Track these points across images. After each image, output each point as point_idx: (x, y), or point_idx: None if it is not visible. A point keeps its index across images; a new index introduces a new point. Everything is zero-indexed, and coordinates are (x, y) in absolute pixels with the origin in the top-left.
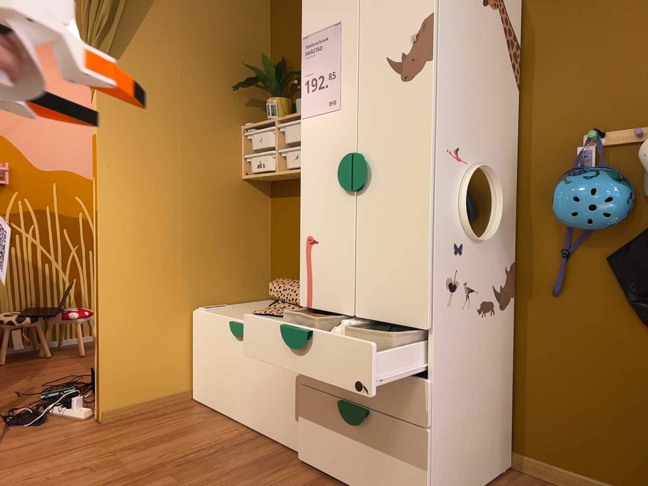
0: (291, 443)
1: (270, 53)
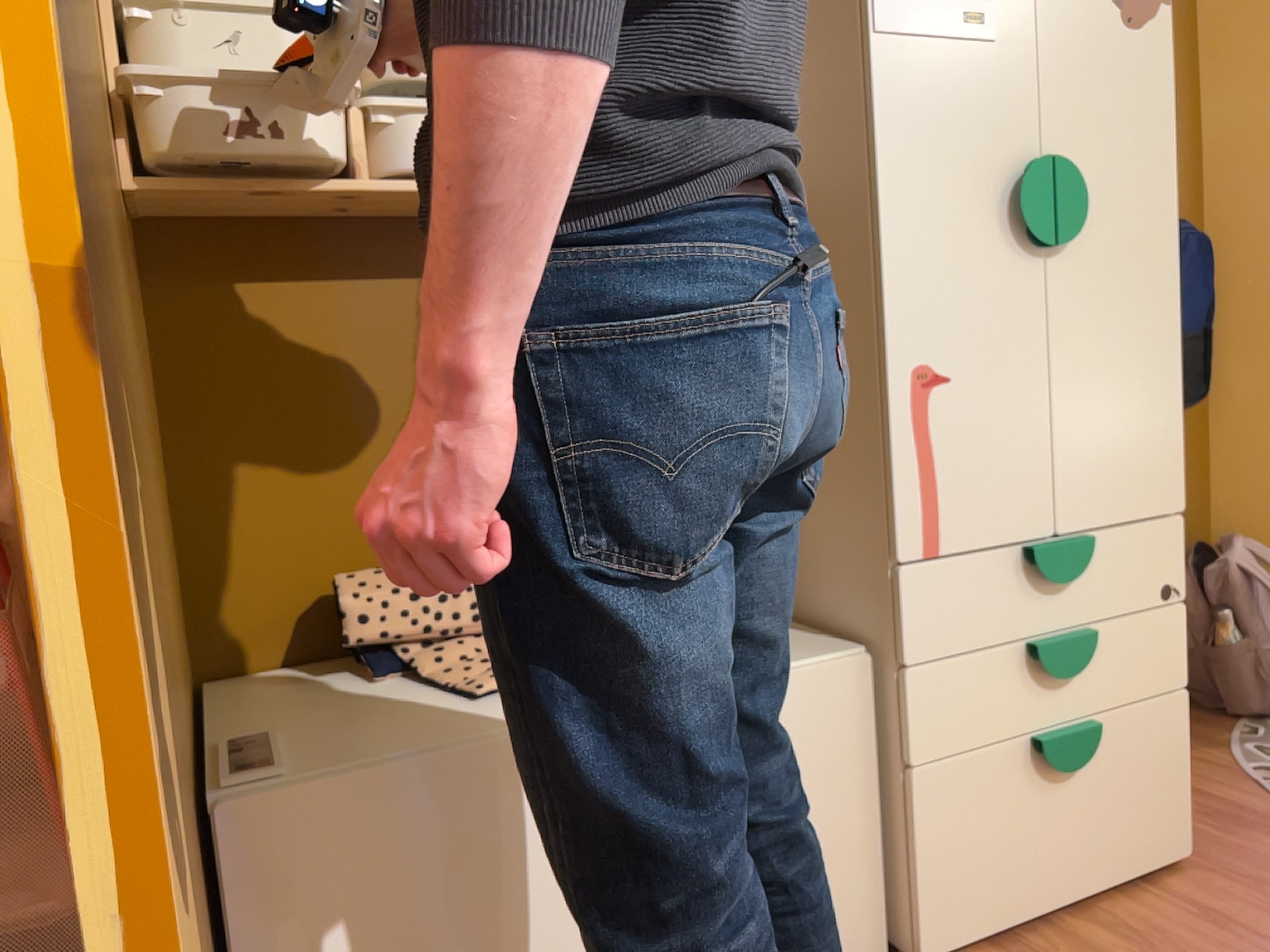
0: None
1: None
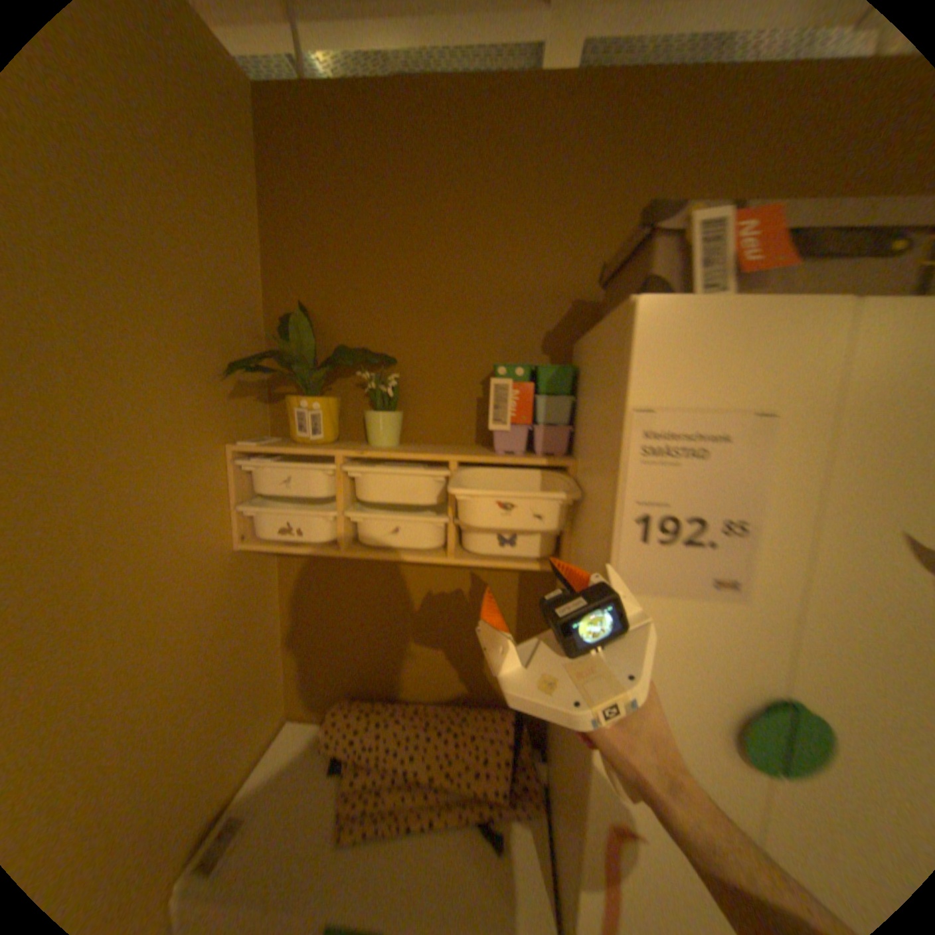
0: None
1: (262, 281)
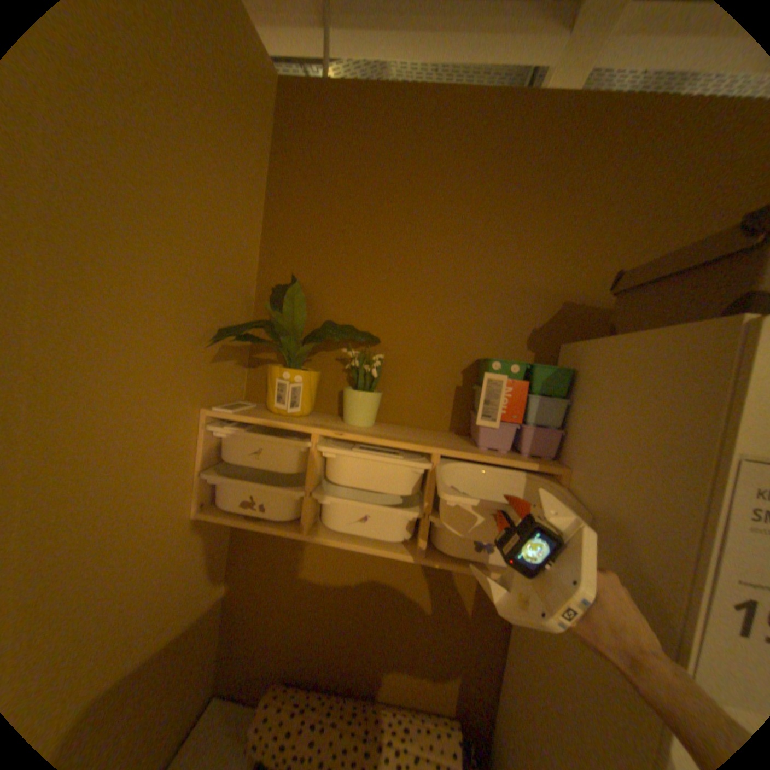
0: None
1: (260, 252)
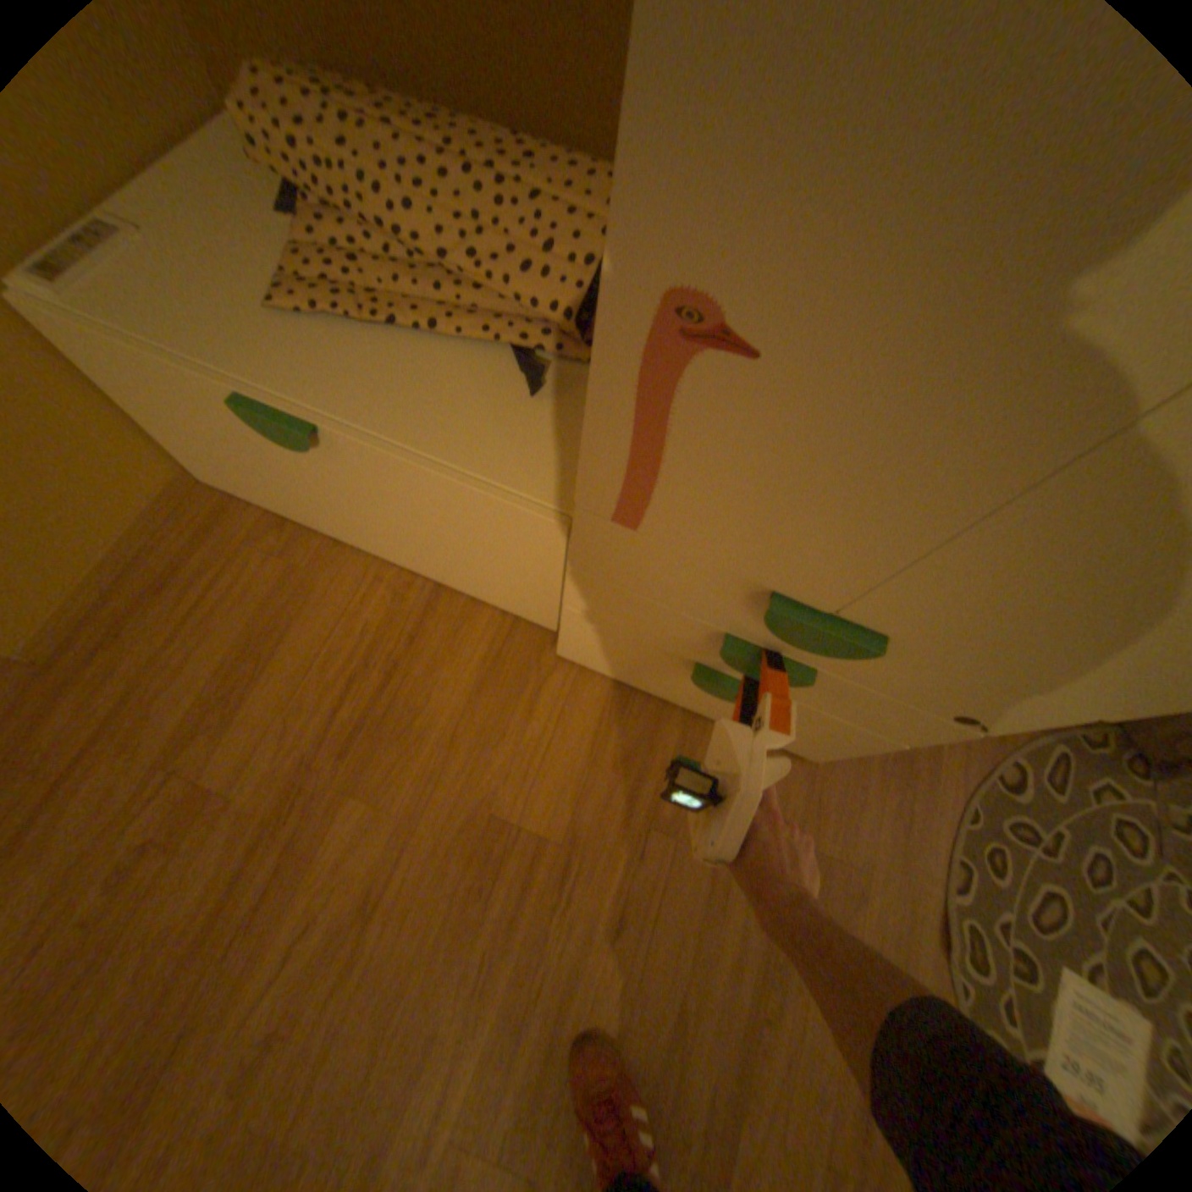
0: (522, 614)
1: None
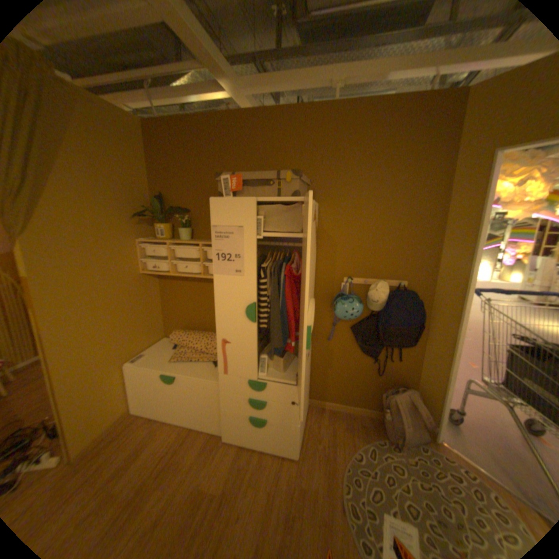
0: (212, 432)
1: (147, 185)
